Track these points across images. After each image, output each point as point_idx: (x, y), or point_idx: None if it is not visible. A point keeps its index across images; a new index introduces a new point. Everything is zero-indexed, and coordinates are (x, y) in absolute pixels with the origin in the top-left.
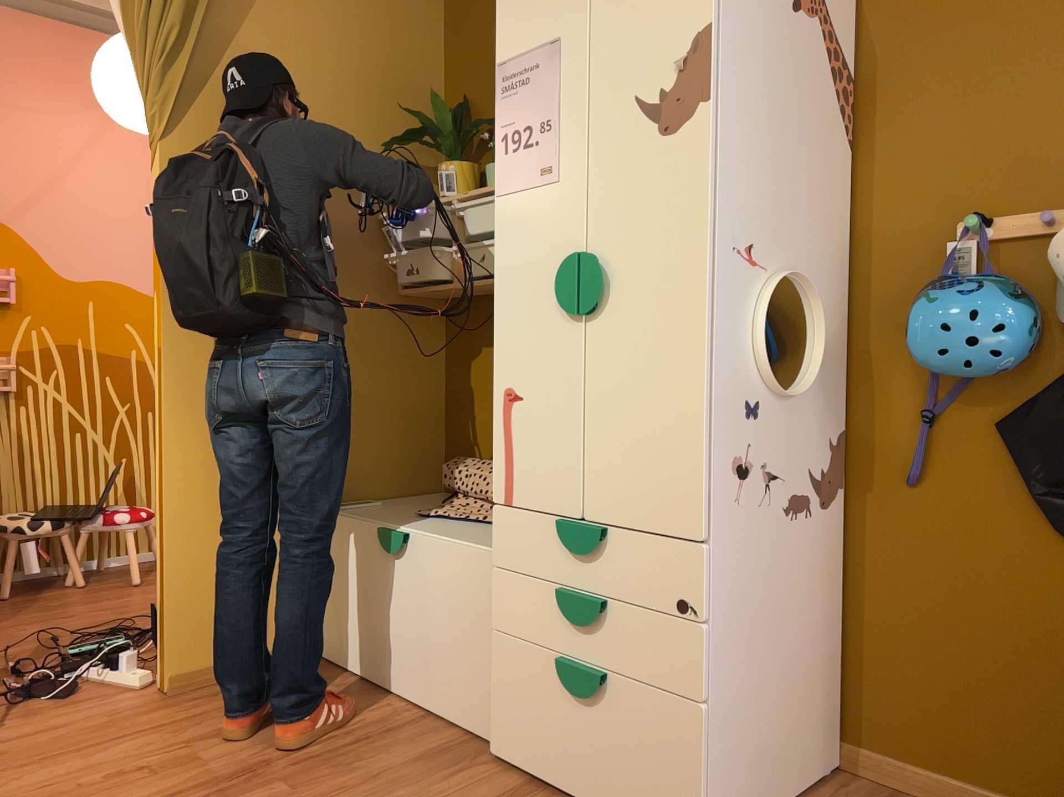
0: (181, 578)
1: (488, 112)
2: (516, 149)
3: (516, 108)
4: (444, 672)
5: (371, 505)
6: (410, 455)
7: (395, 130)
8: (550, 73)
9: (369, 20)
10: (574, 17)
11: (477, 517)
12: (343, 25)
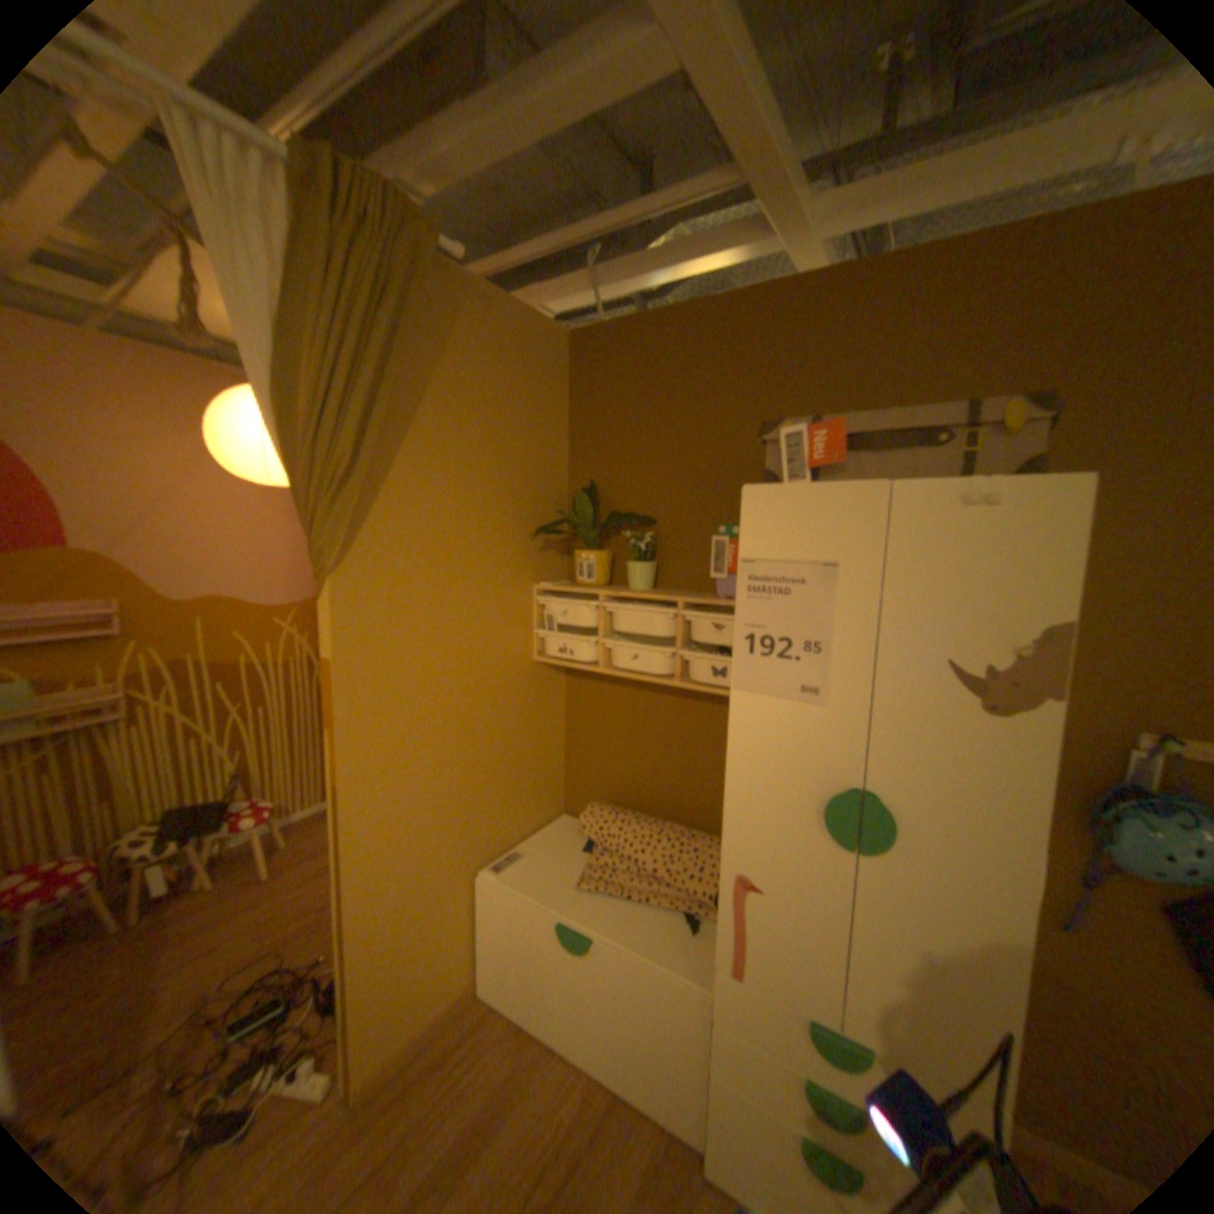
0: (367, 996)
1: (620, 502)
2: (767, 655)
3: (770, 613)
4: (639, 1071)
5: (526, 862)
6: (545, 794)
7: (533, 514)
8: (821, 594)
9: (514, 412)
10: (862, 546)
11: (642, 897)
12: (493, 421)
